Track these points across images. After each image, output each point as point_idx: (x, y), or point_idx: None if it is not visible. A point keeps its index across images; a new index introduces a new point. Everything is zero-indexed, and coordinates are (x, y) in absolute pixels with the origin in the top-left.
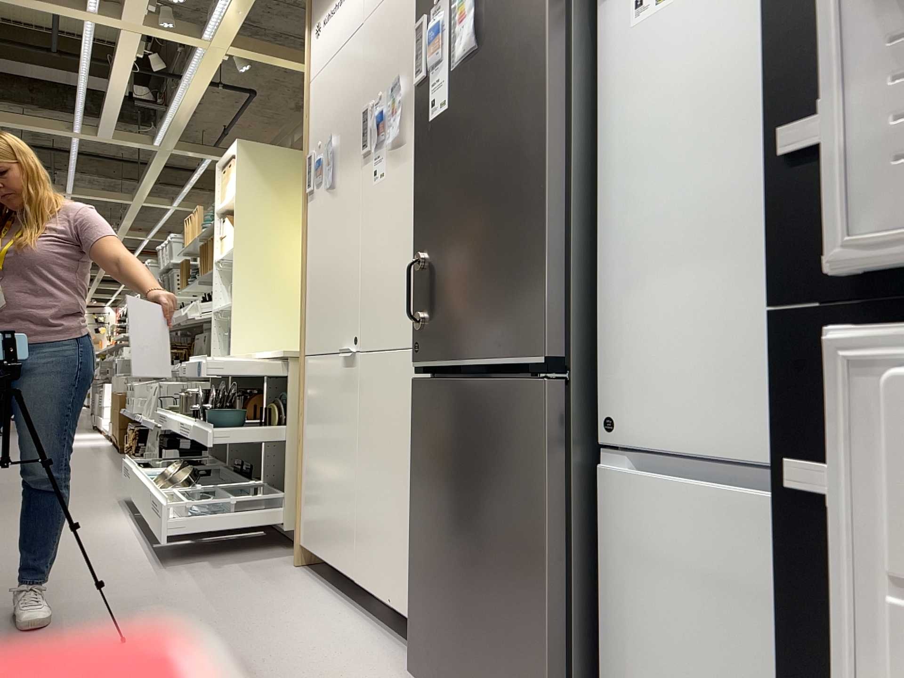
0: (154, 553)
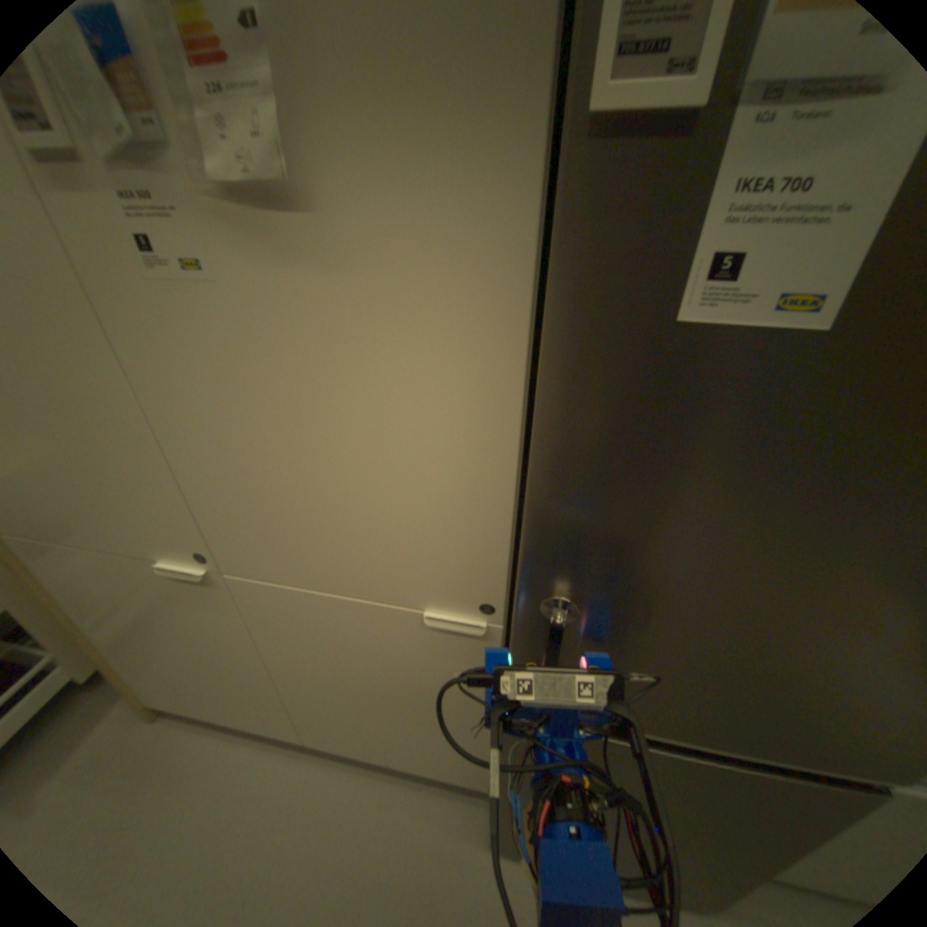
0: None
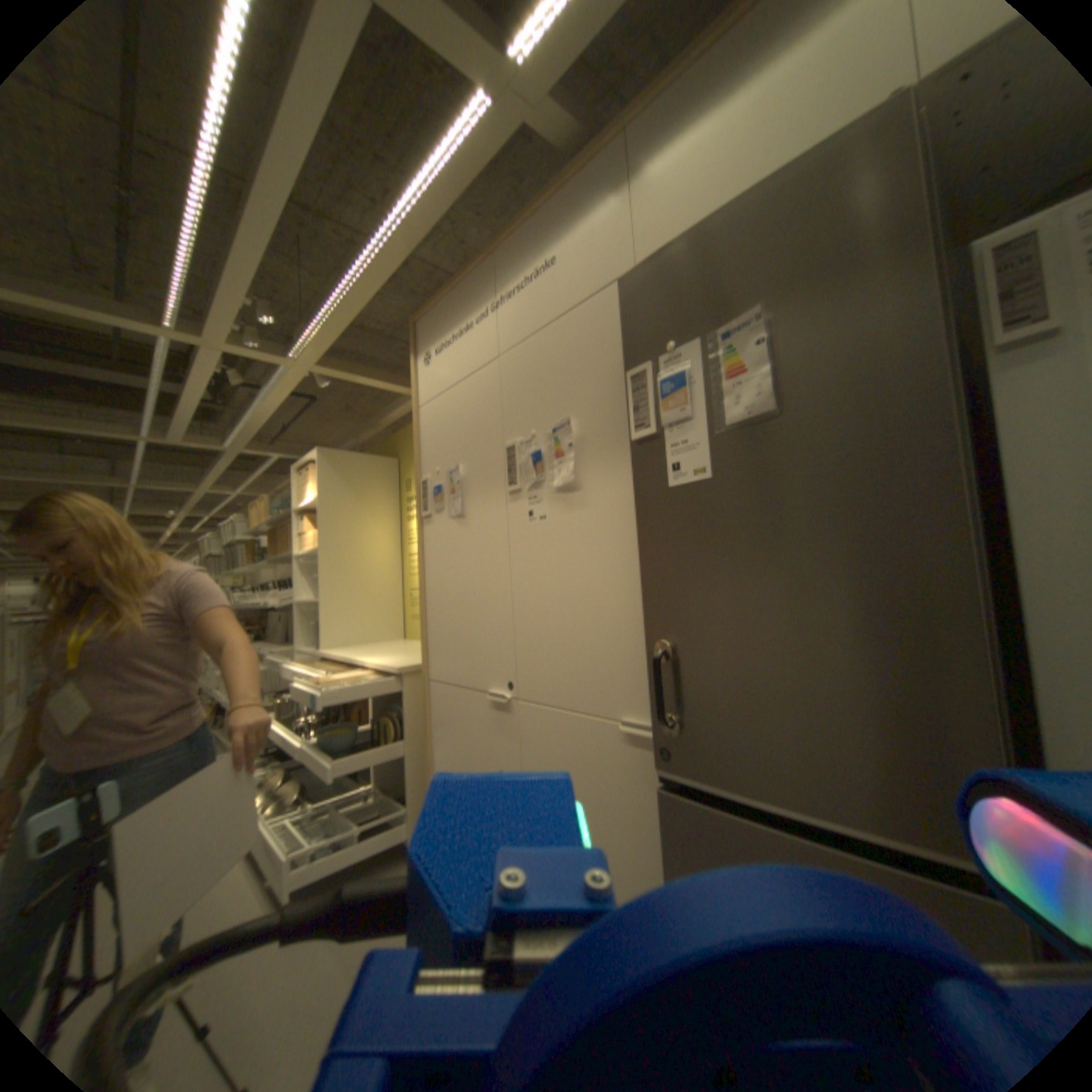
0: (265, 904)
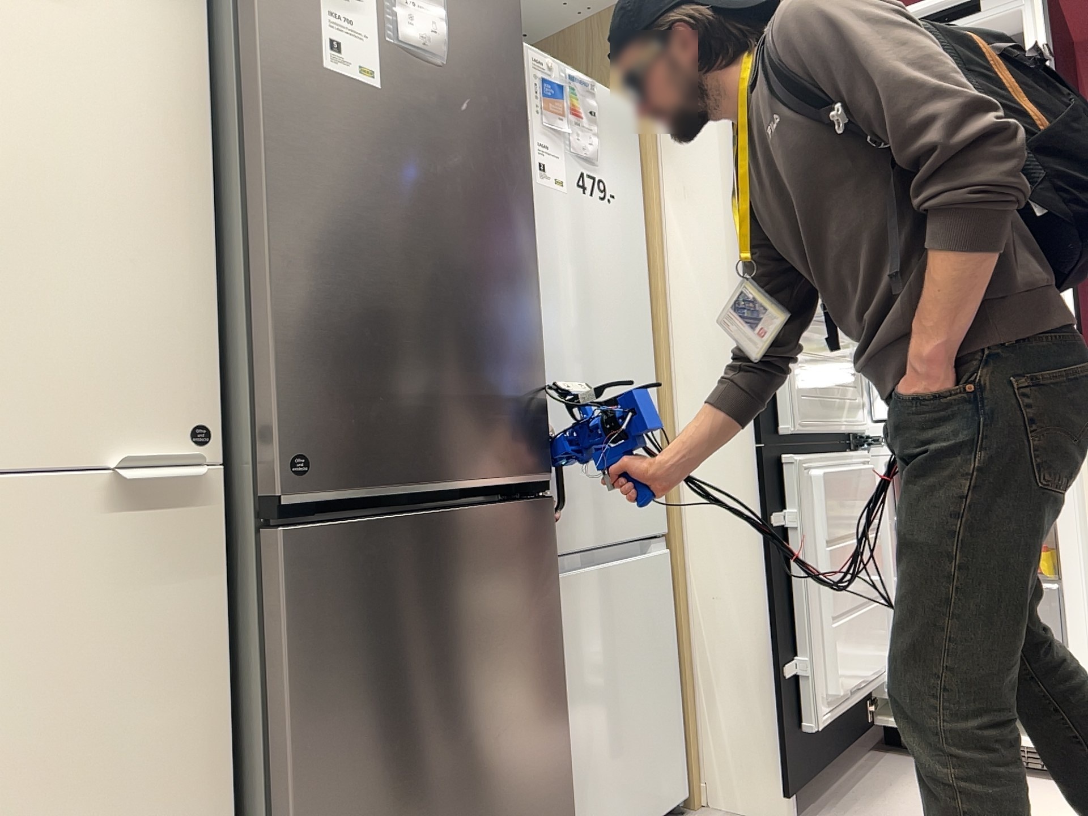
0: None
